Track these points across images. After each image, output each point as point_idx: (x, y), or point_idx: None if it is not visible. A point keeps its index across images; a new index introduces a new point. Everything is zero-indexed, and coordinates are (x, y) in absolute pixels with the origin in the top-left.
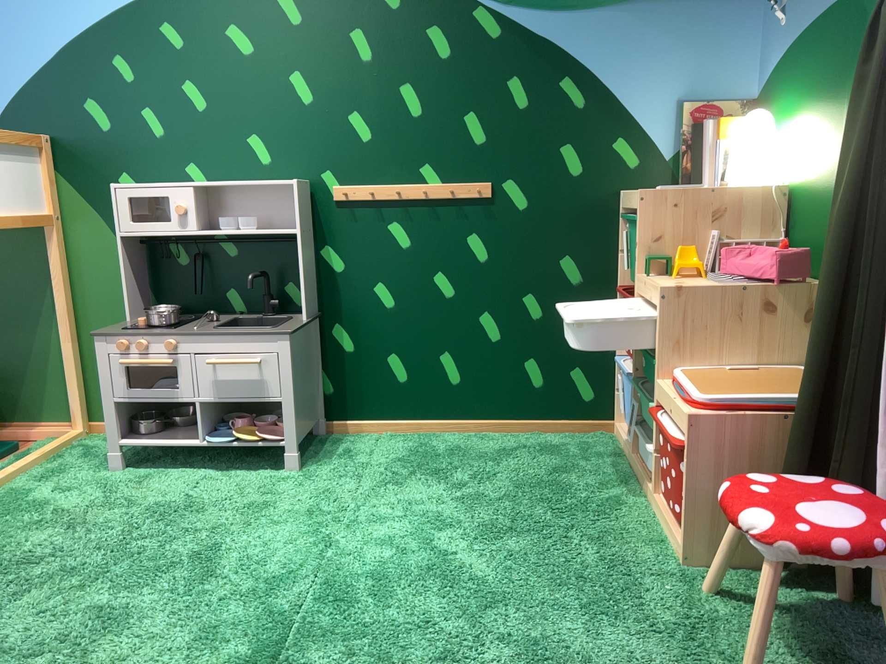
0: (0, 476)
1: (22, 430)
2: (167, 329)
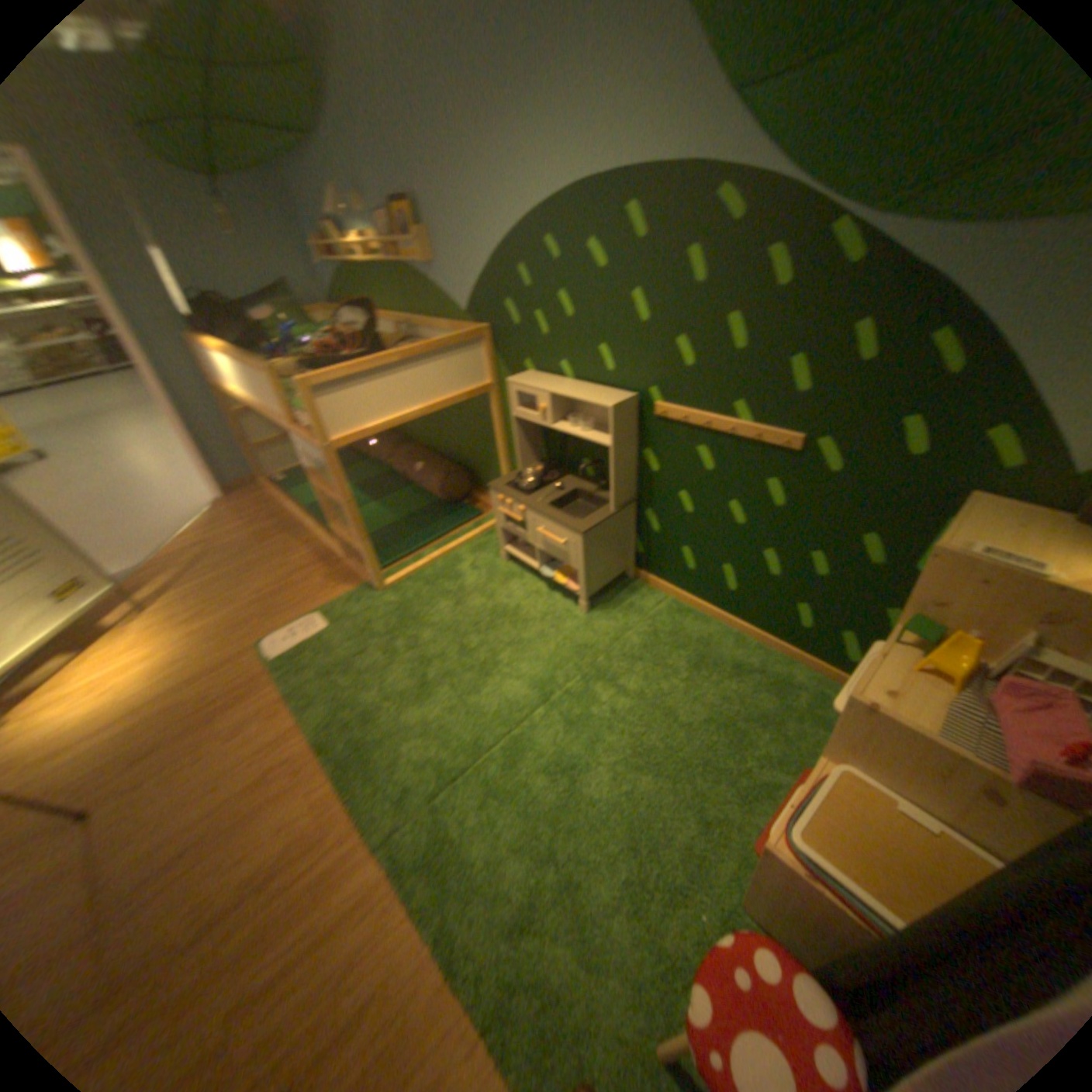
0: (455, 544)
1: (489, 502)
2: (525, 496)
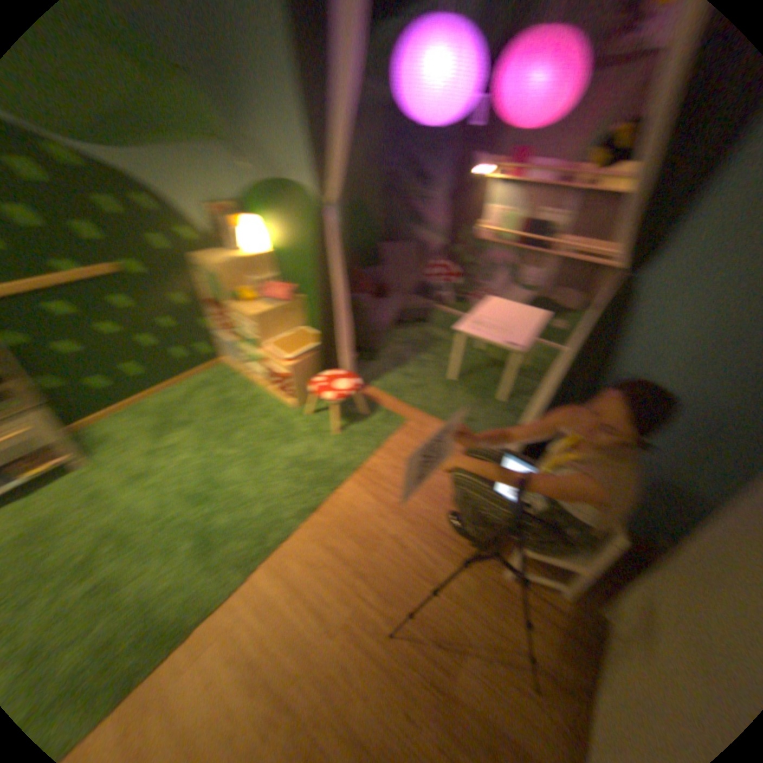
0: None
1: None
2: None
